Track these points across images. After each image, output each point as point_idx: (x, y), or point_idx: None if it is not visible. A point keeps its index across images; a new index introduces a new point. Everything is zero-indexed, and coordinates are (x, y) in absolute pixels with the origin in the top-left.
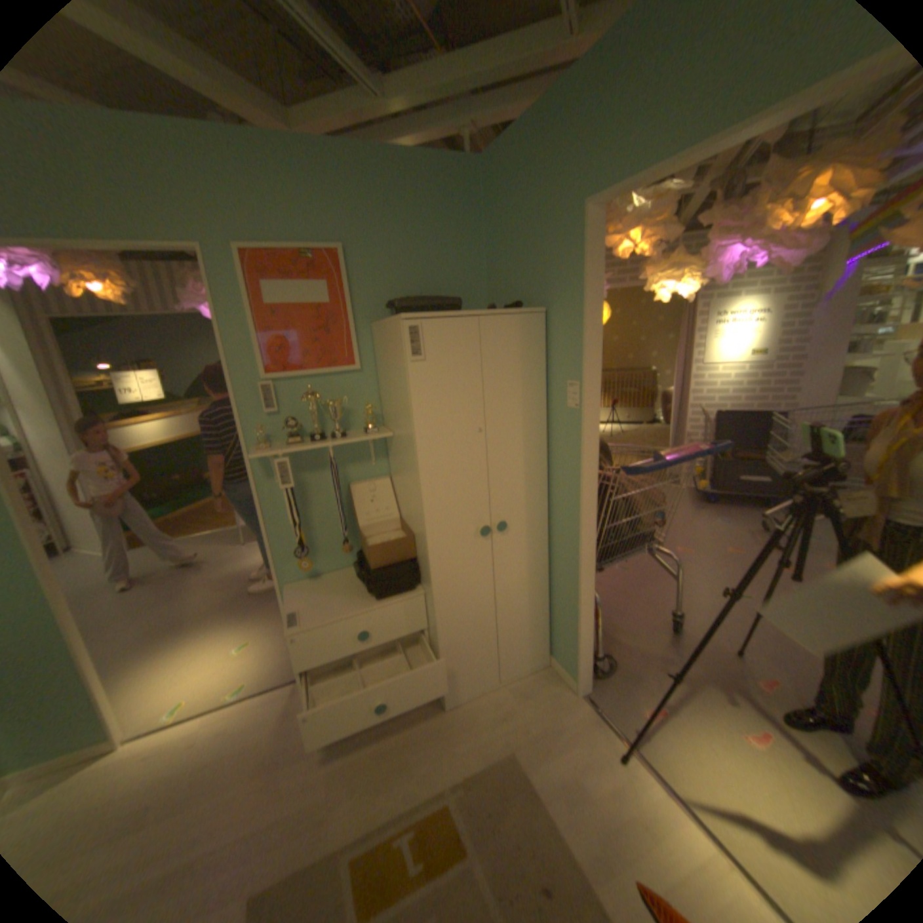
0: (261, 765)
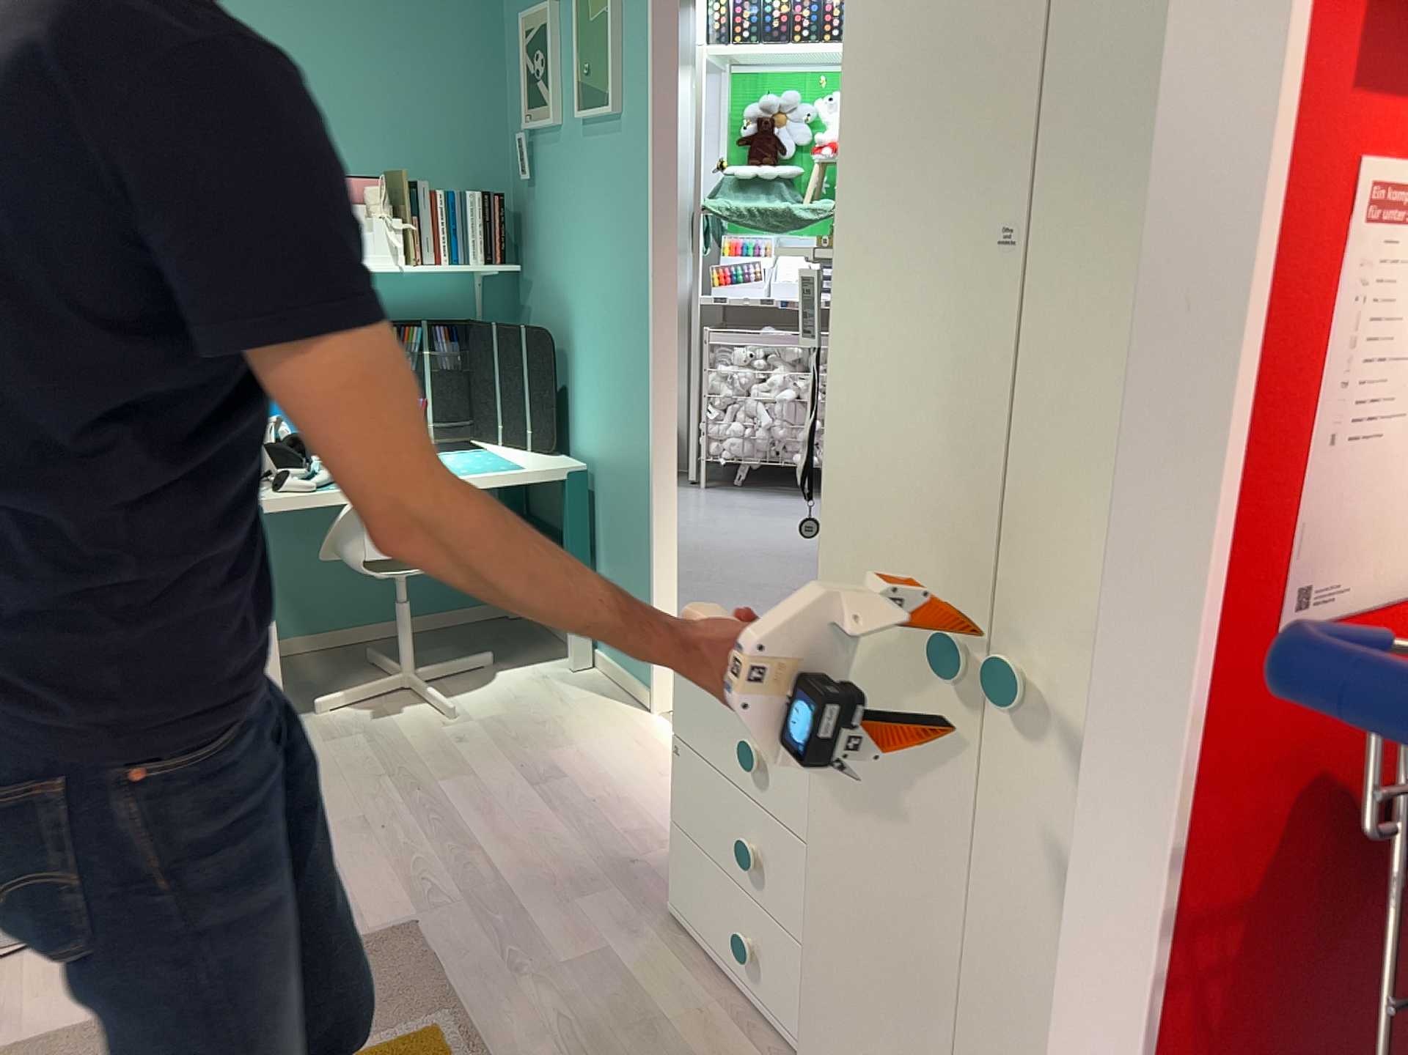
0: (630, 861)
